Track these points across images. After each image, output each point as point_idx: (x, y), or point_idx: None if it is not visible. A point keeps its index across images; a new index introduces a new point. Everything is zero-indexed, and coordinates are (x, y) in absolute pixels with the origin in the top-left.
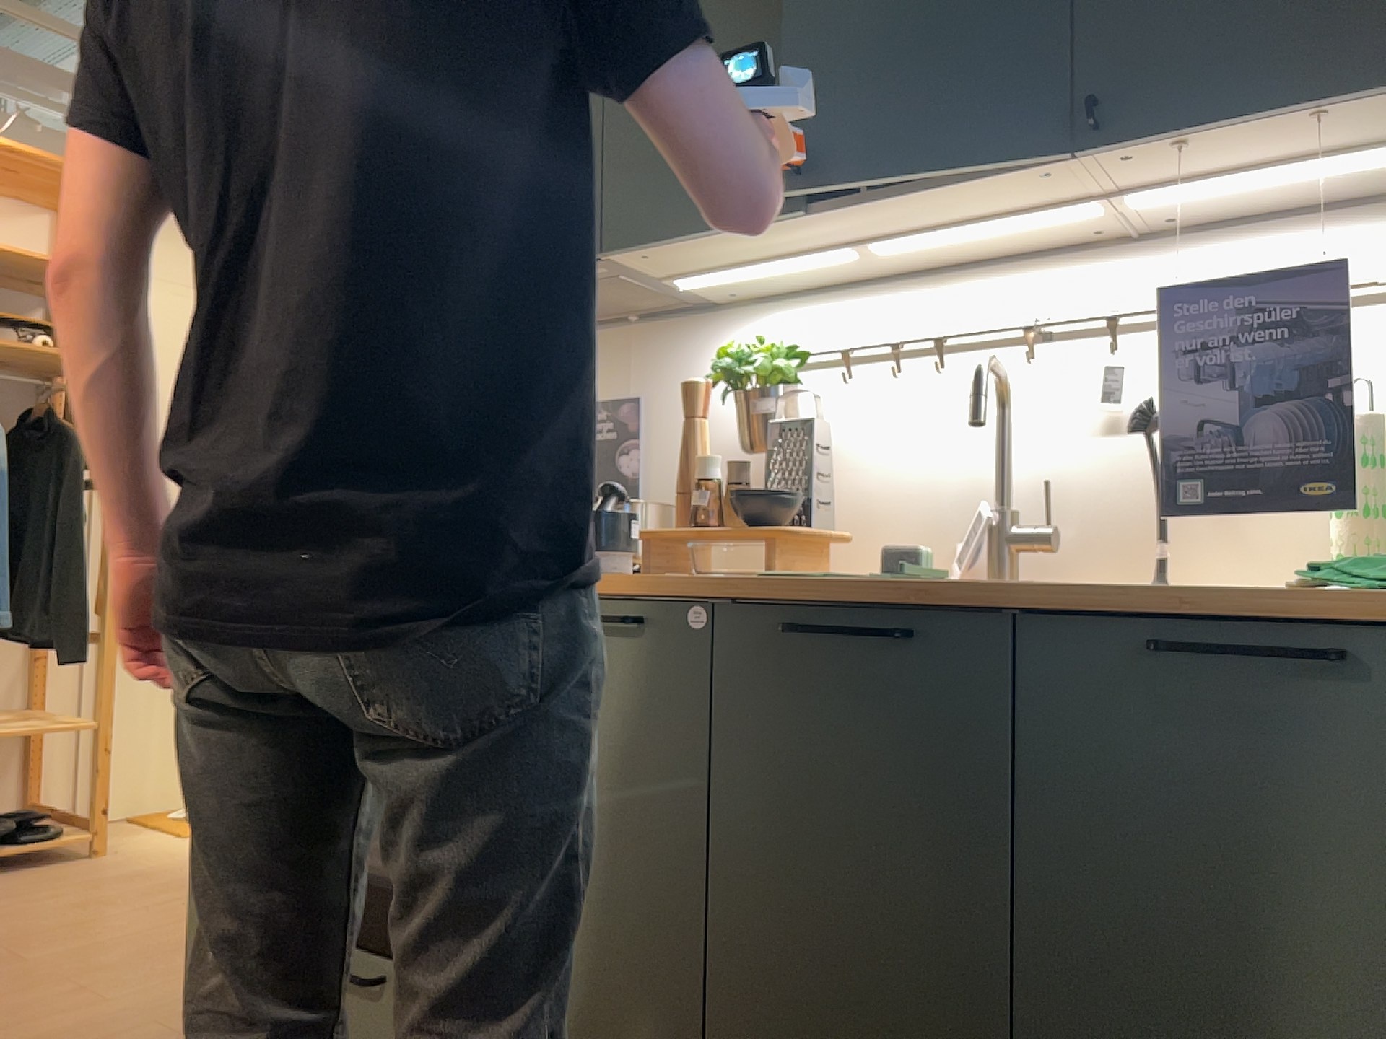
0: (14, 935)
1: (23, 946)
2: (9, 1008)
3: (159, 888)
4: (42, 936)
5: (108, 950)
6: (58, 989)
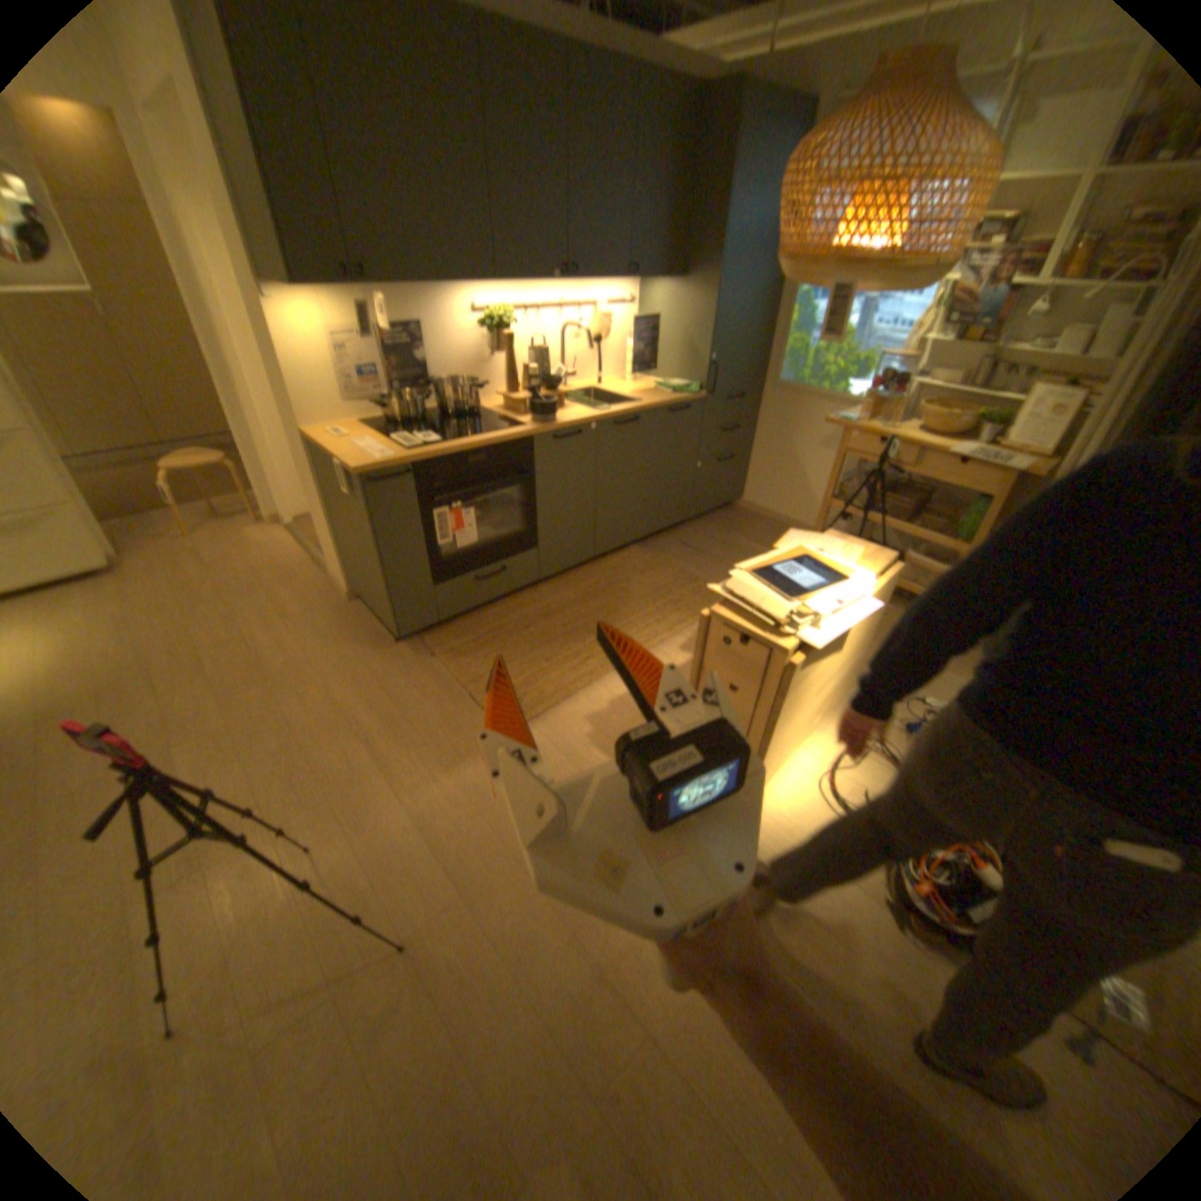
0: (155, 743)
1: (186, 734)
2: (301, 715)
3: (107, 696)
4: (171, 730)
5: (231, 697)
6: (286, 703)
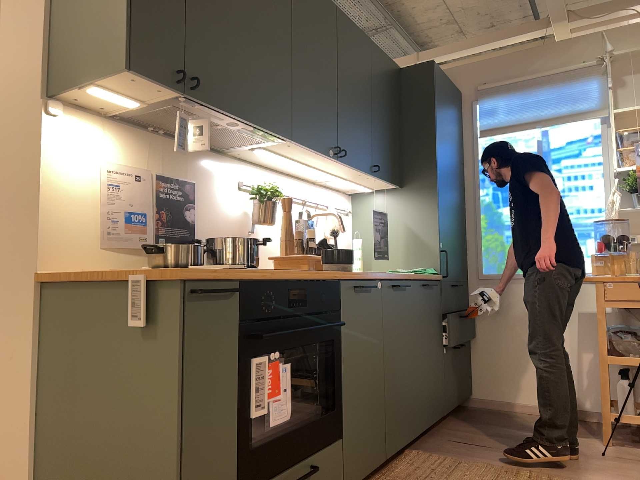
0: None
1: None
2: None
3: None
4: None
5: None
6: None
